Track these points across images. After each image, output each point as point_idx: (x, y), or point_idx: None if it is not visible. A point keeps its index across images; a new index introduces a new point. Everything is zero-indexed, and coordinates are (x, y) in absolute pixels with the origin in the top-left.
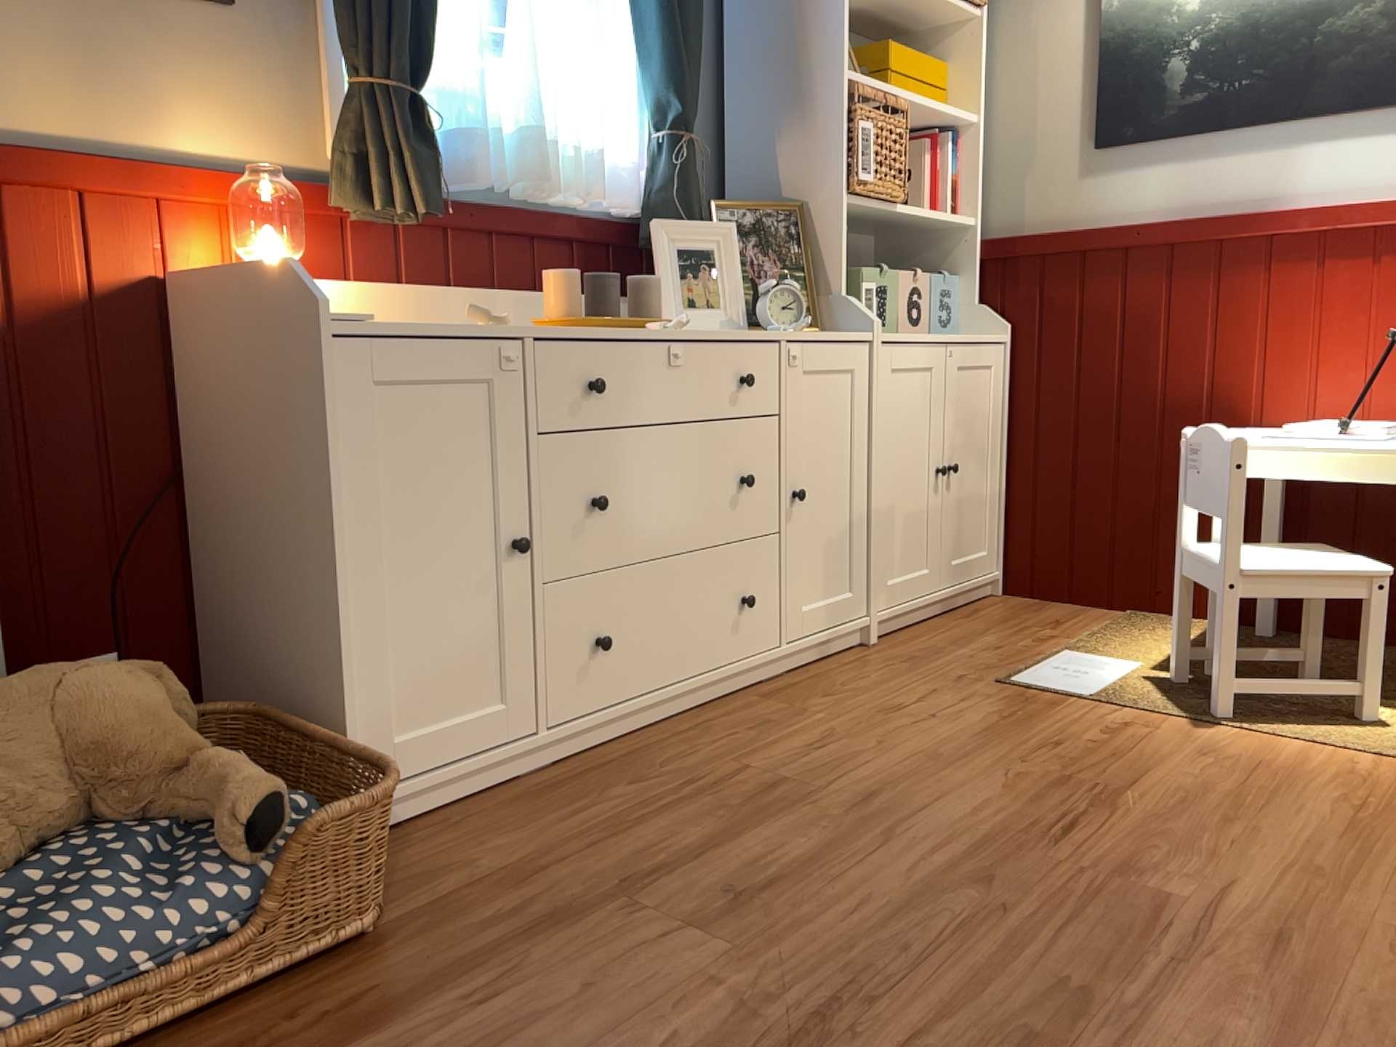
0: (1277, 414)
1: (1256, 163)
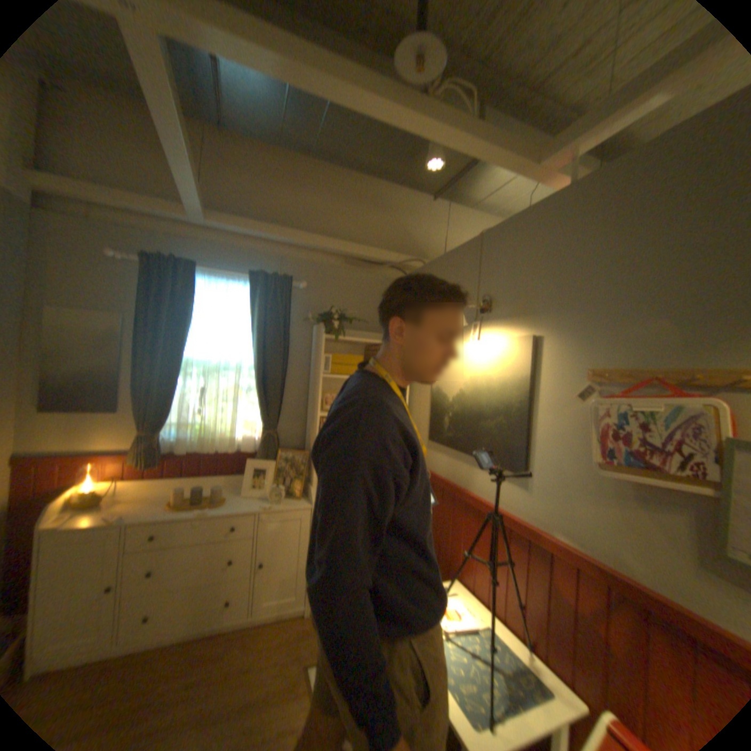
0: (466, 581)
1: (466, 468)
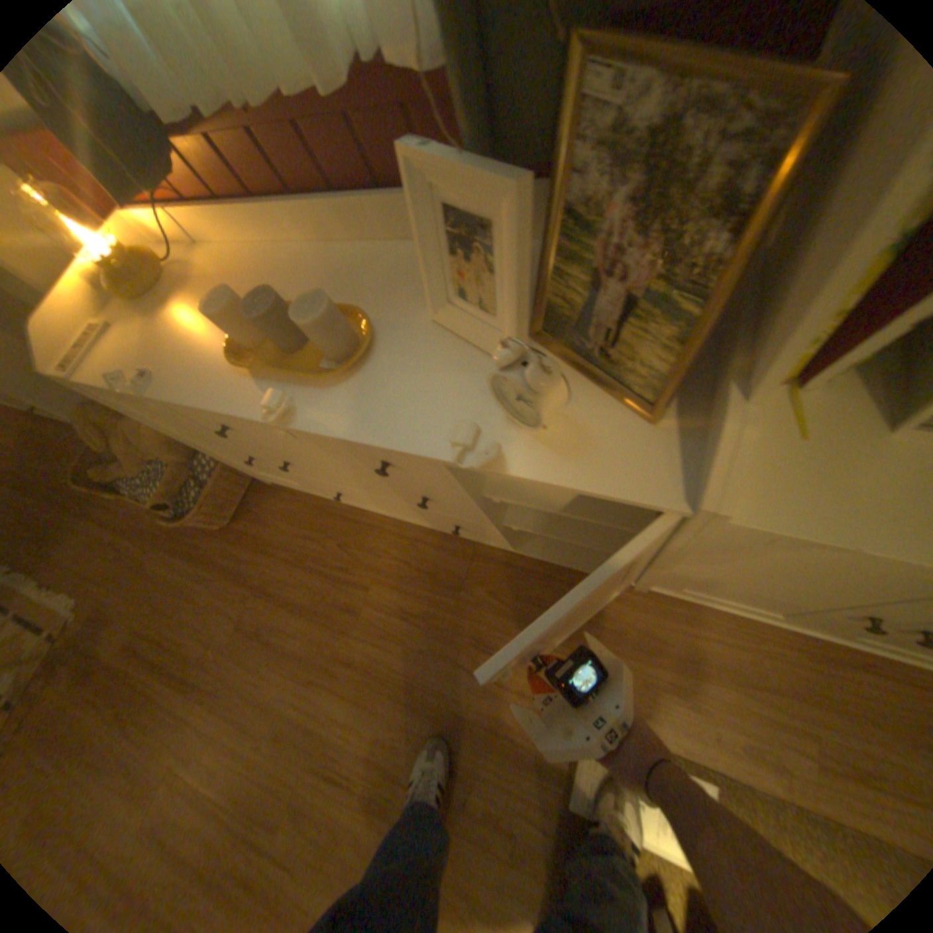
0: None
1: None
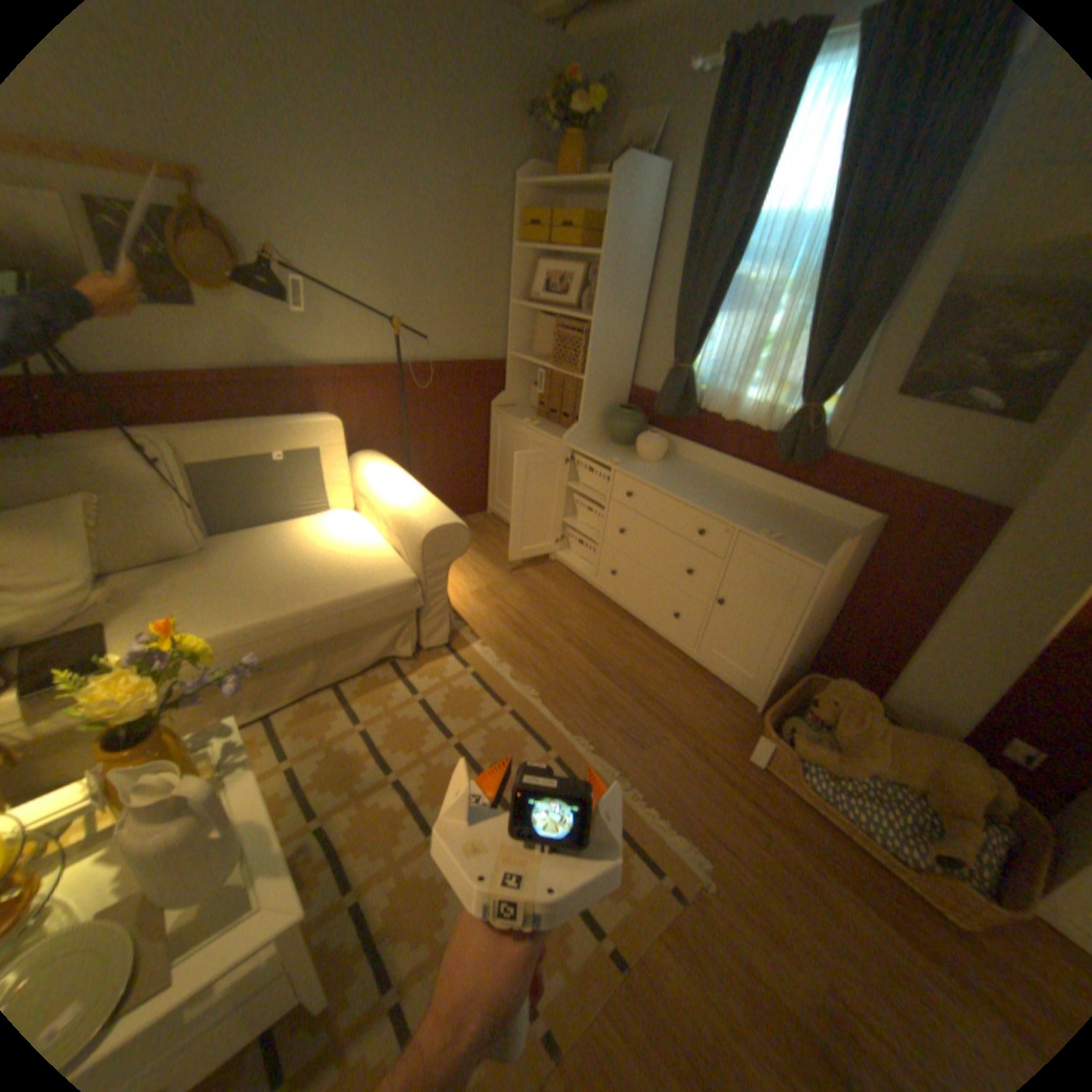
0: None
1: None
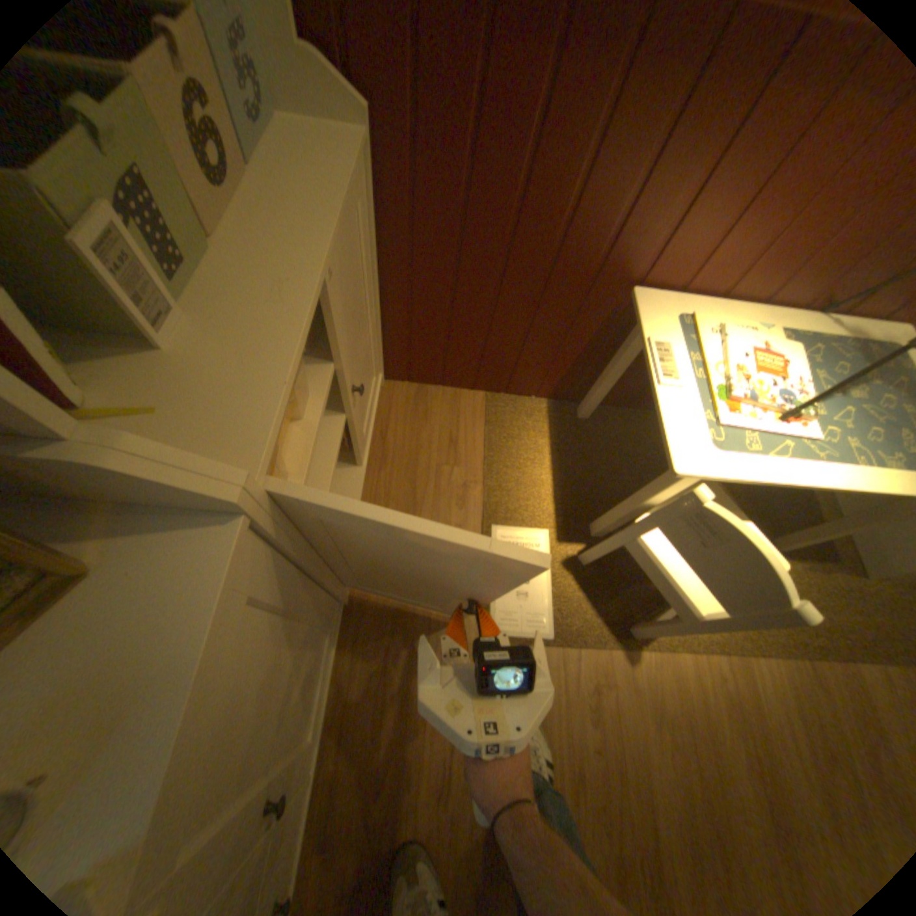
0: (666, 274)
1: None
